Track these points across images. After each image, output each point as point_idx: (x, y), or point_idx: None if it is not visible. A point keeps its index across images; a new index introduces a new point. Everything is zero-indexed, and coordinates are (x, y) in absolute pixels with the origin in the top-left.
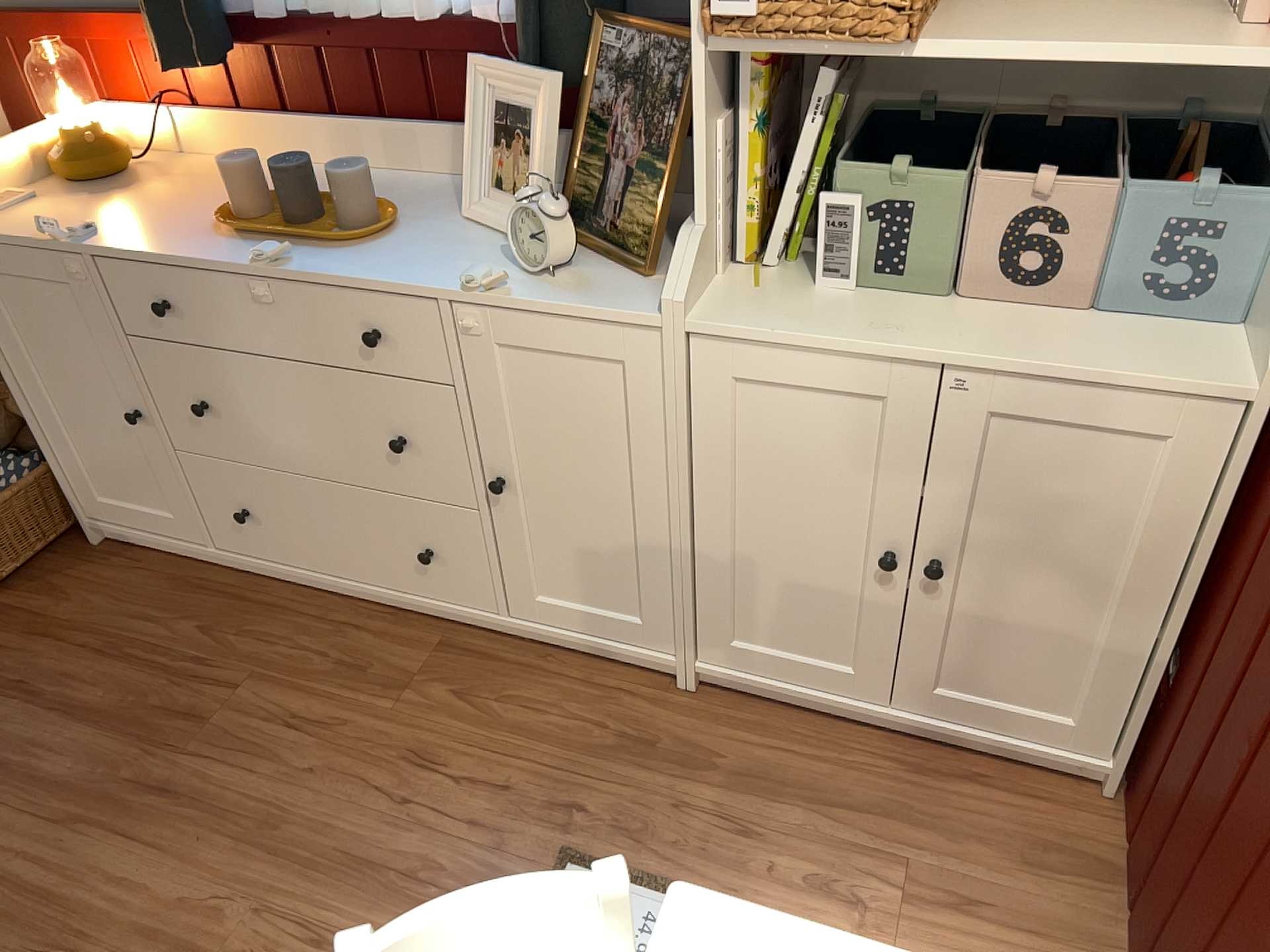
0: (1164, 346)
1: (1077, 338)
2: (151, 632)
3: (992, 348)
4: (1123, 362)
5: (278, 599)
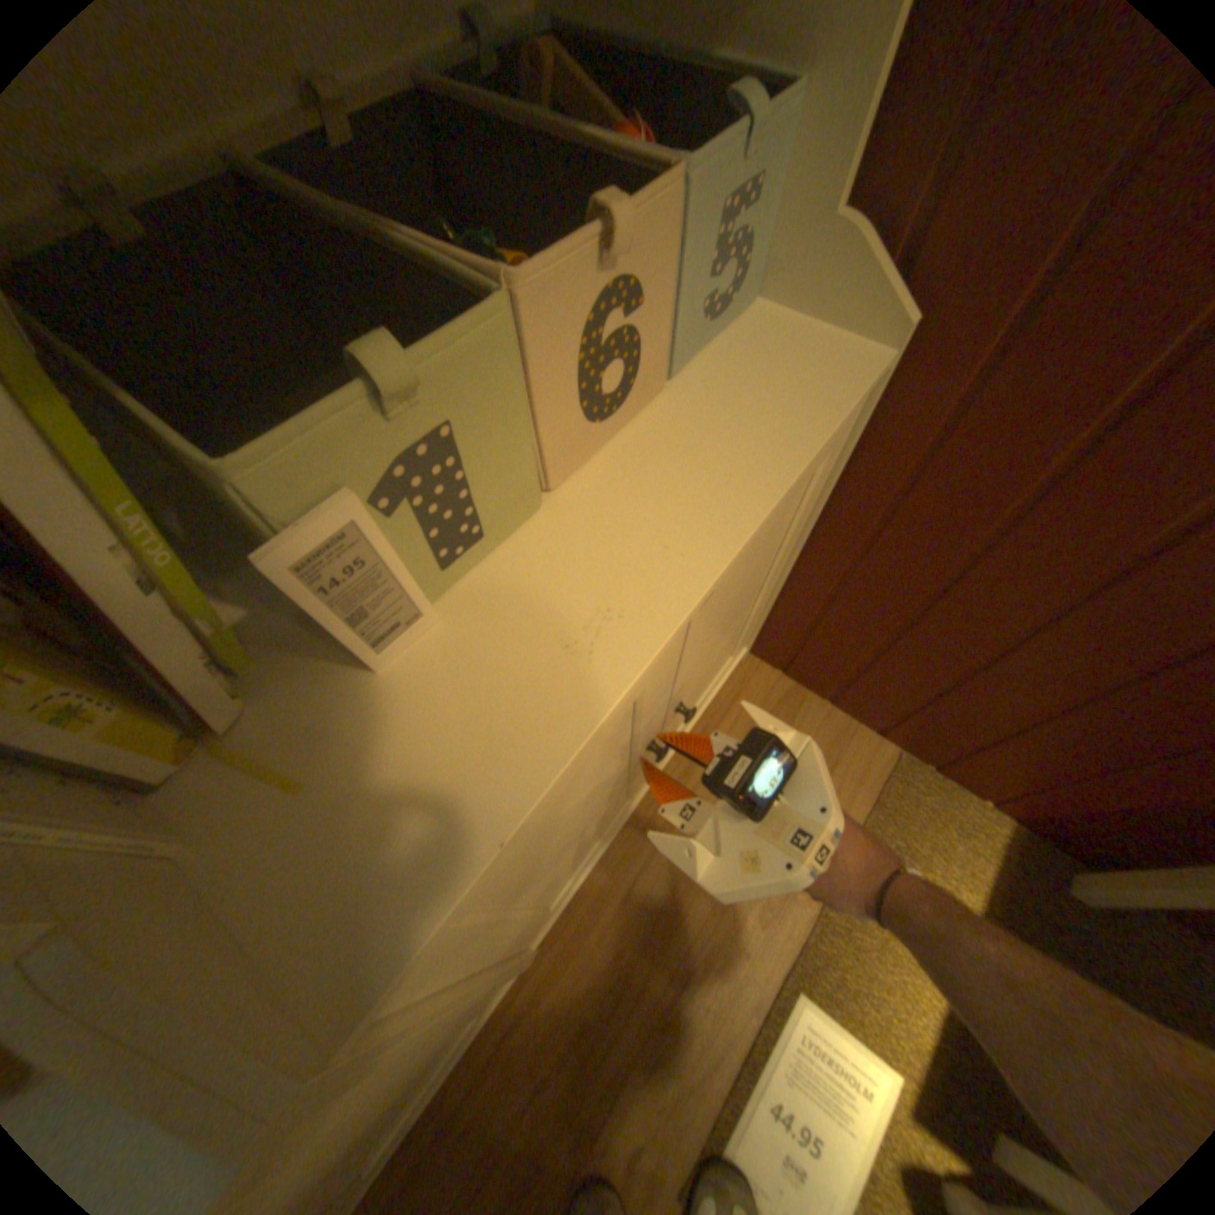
0: (774, 359)
1: (723, 418)
2: None
3: (716, 516)
4: (800, 408)
5: None
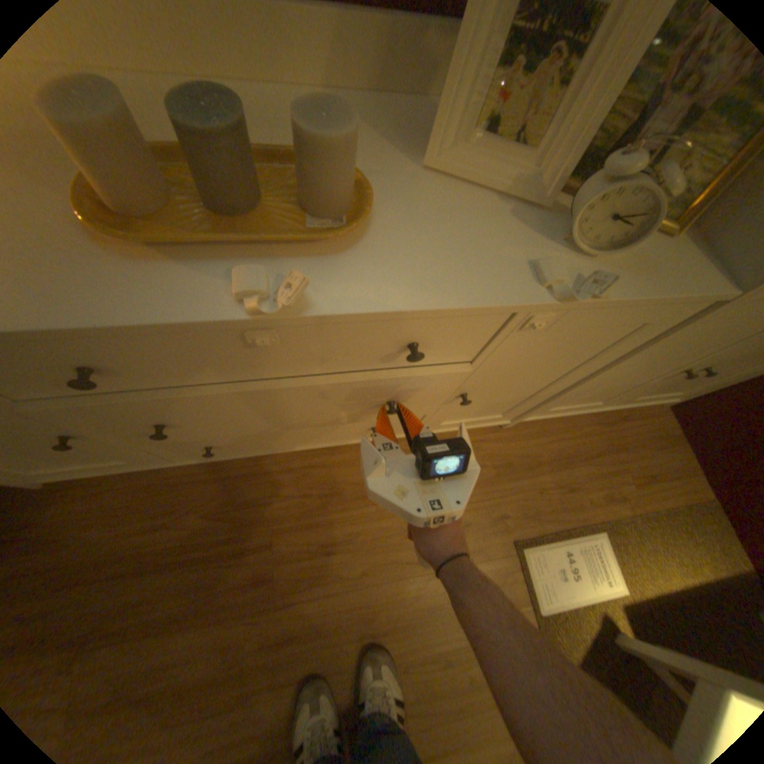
0: None
1: None
2: (161, 545)
3: None
4: None
5: (238, 474)
